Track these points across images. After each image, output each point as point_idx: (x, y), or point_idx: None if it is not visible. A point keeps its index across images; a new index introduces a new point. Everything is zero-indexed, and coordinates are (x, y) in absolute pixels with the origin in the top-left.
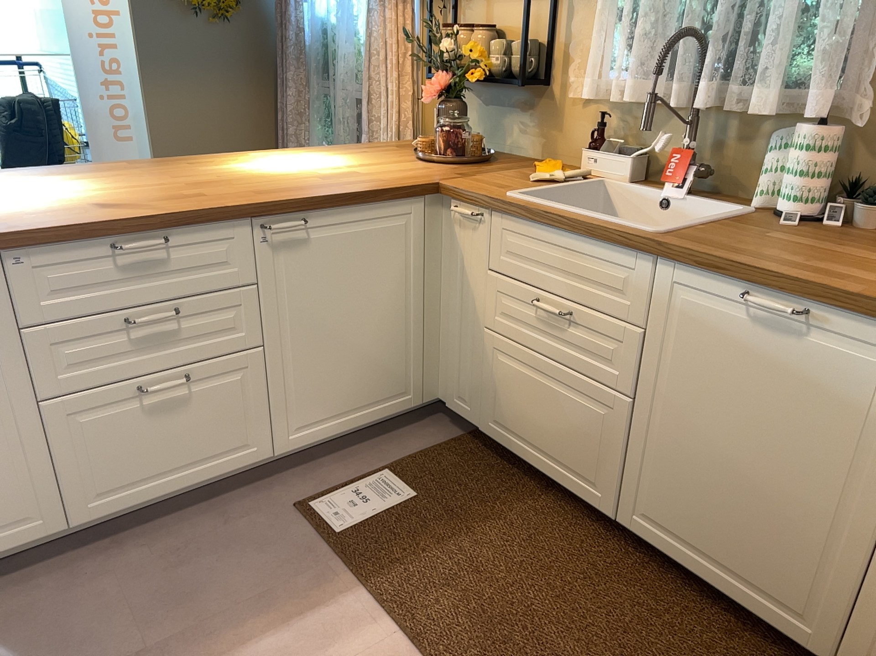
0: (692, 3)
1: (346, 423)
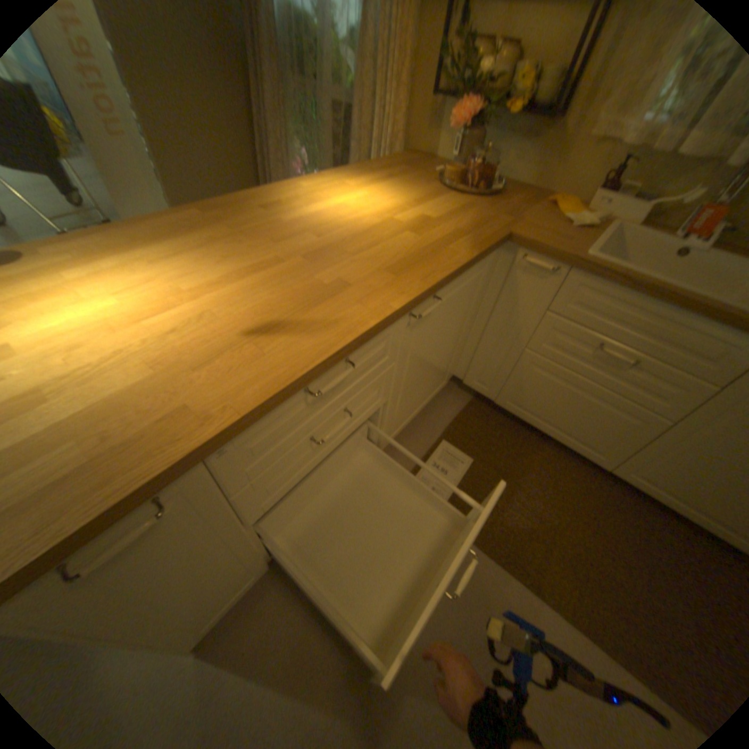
0: None
1: (415, 414)
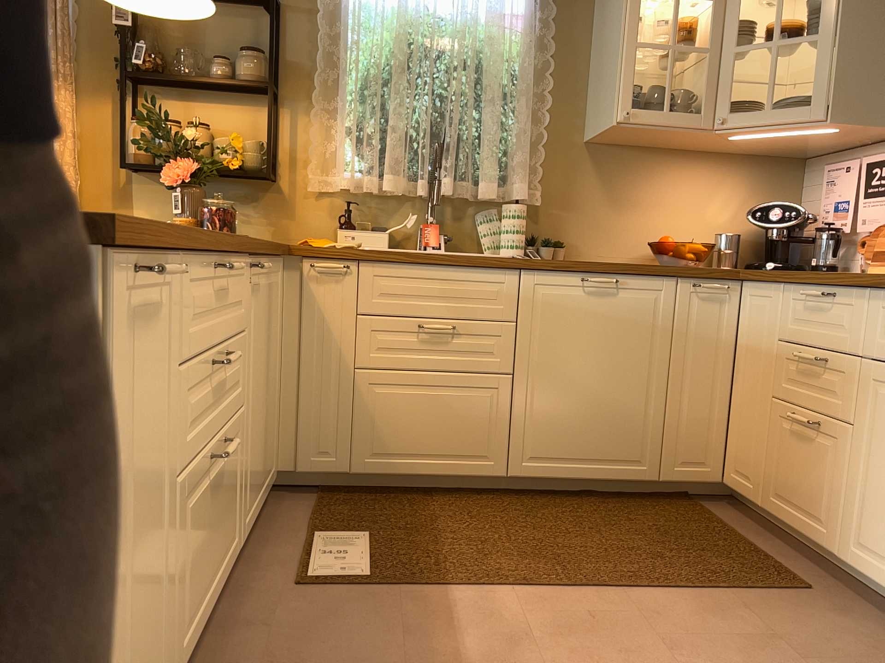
0: (425, 125)
1: (258, 503)
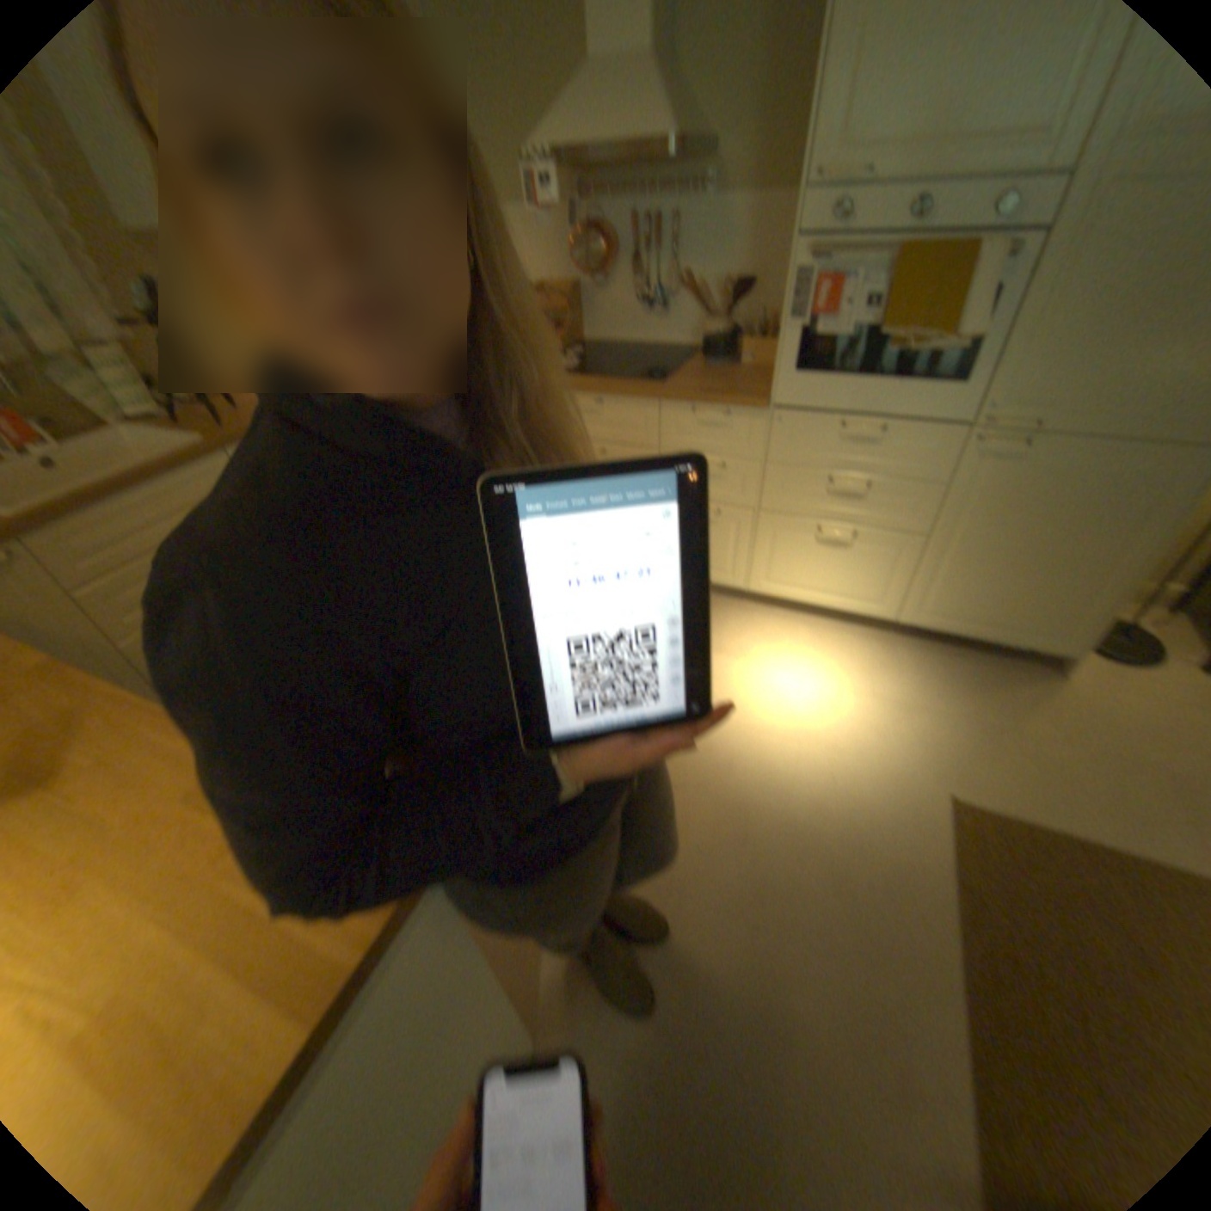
0: None
1: None
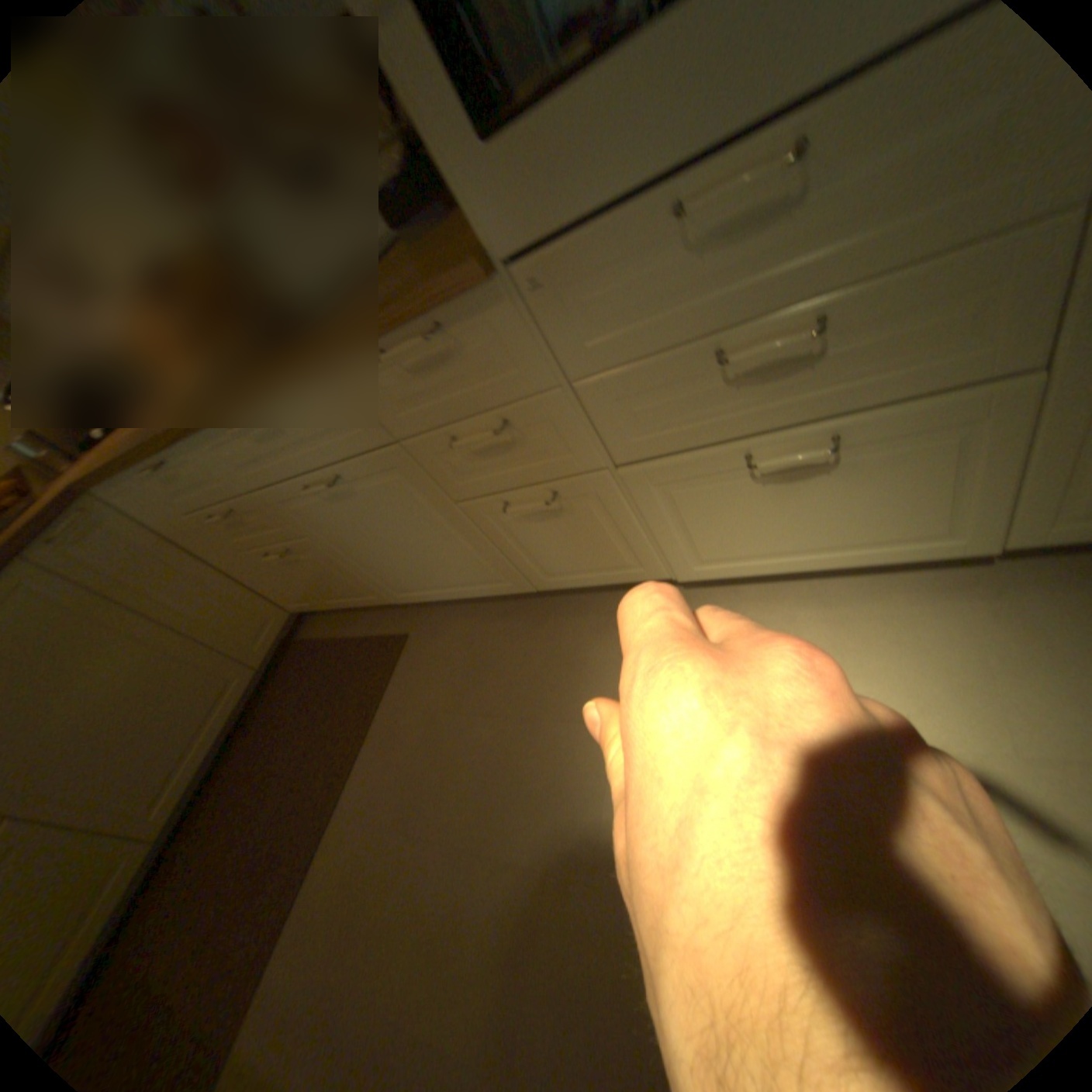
0: None
1: None
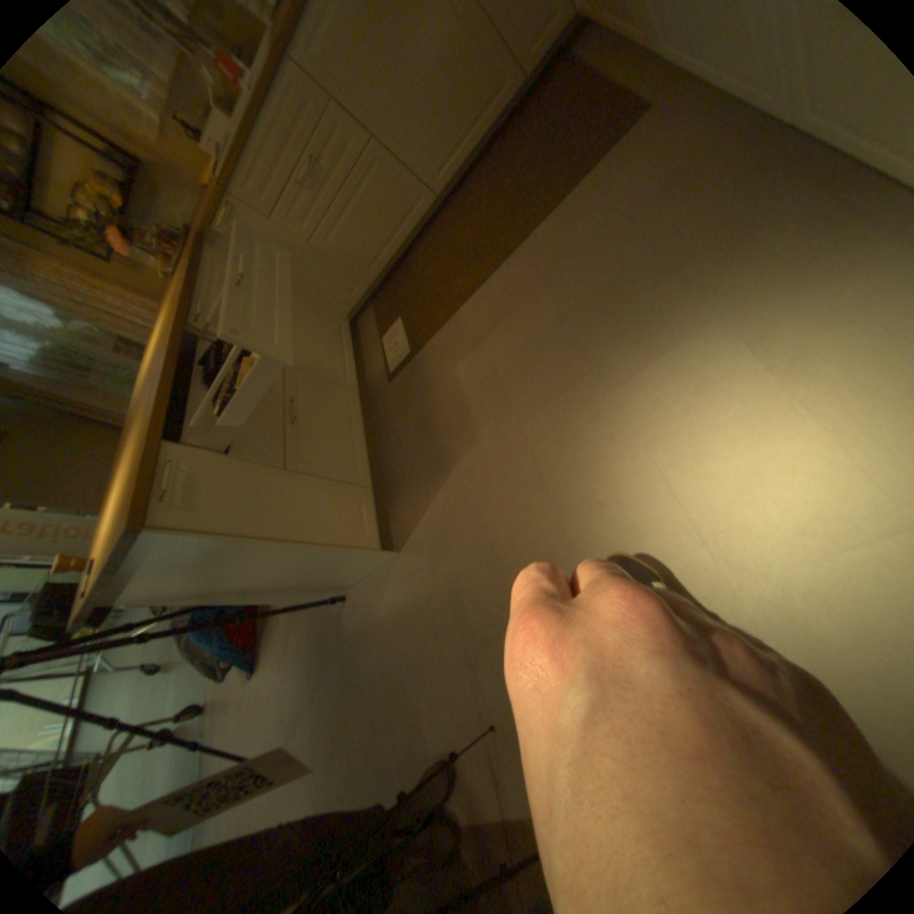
0: None
1: (350, 355)
